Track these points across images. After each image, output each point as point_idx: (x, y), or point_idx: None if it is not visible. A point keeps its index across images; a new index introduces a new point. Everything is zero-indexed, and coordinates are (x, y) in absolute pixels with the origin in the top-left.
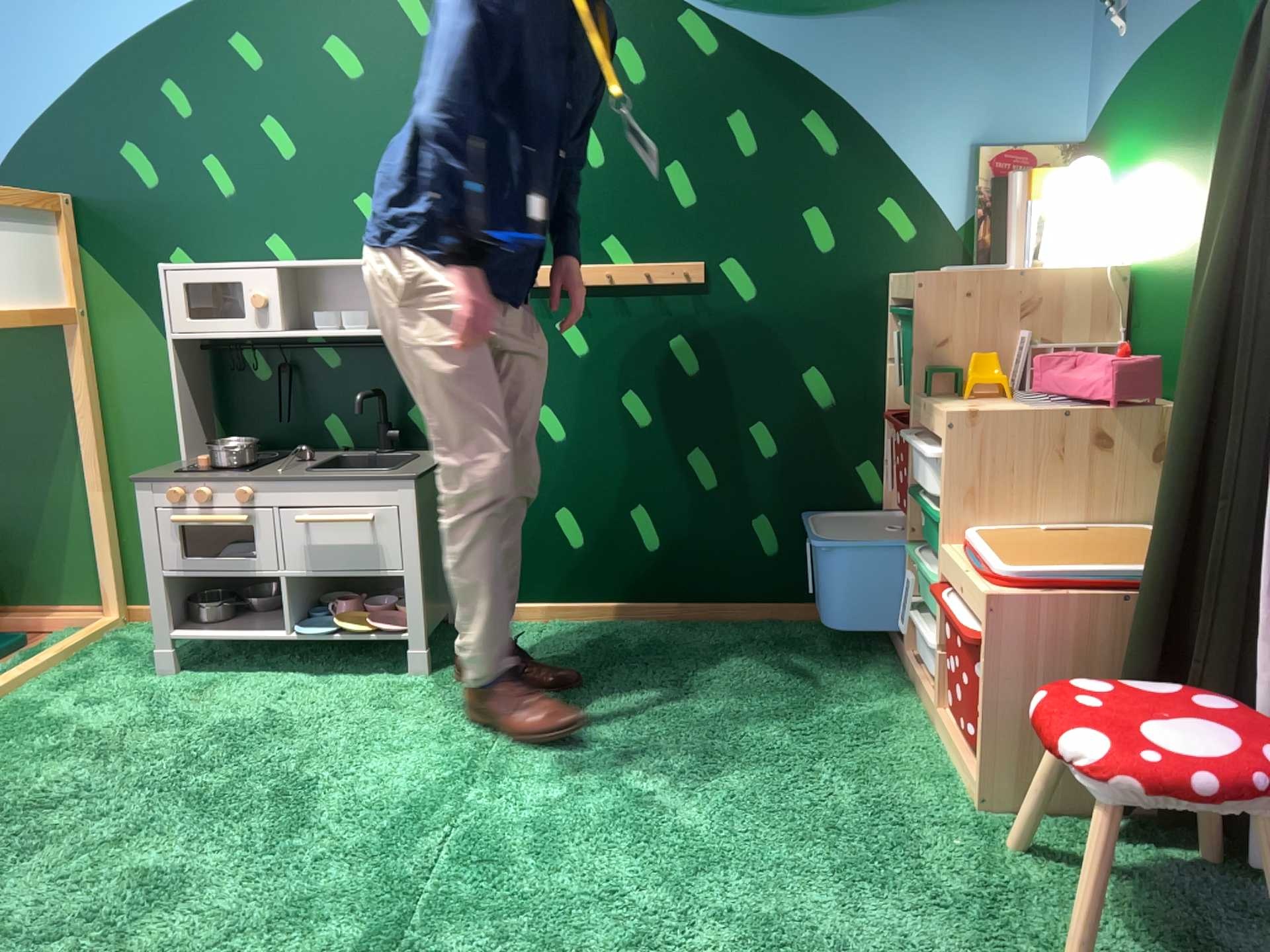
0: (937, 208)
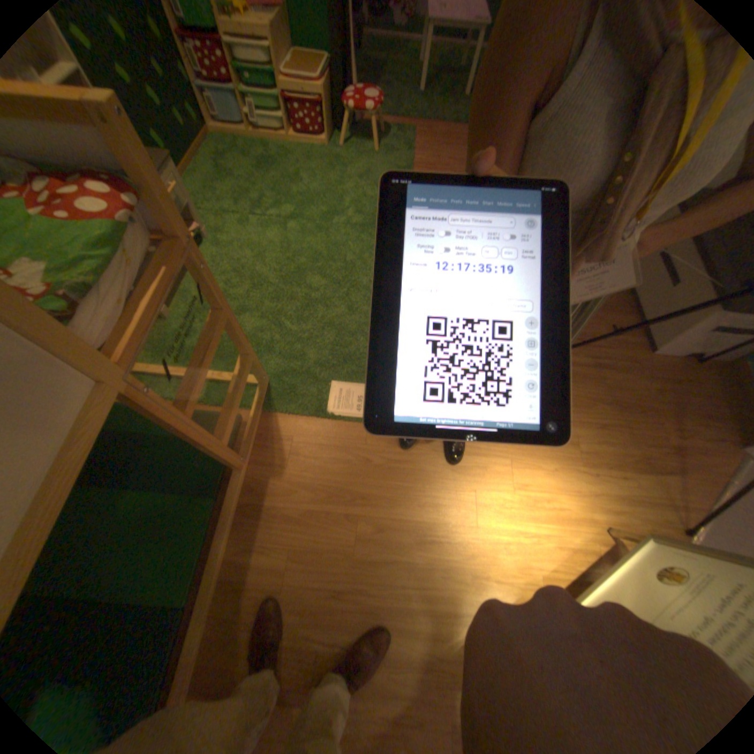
0: None
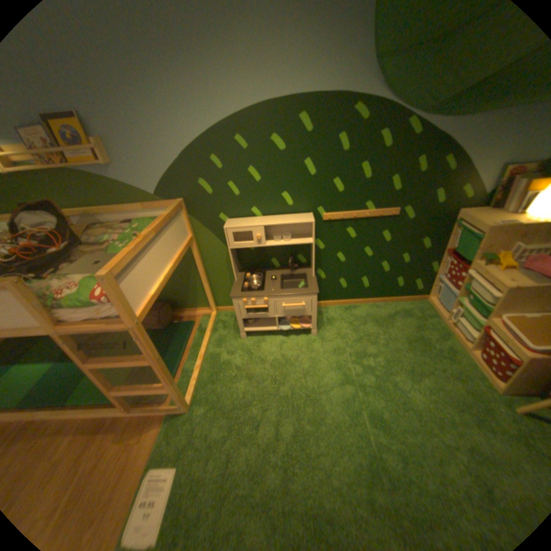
0: (484, 186)
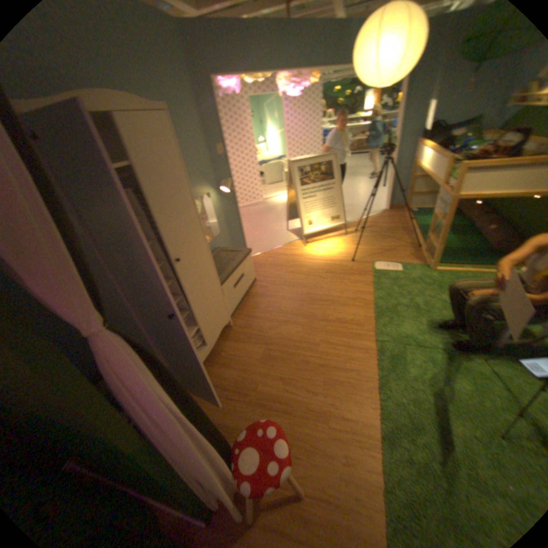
0: None
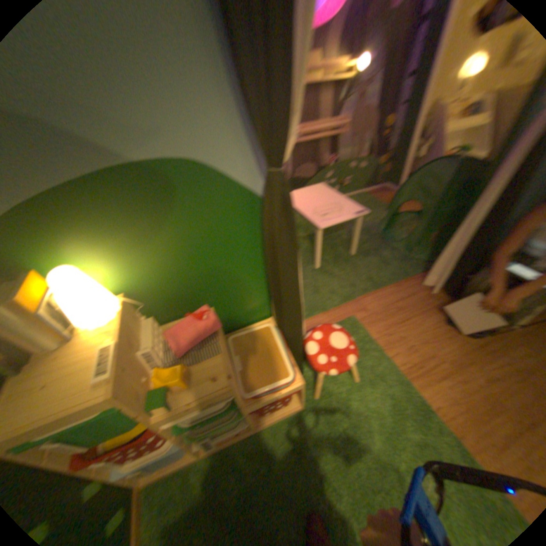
0: None
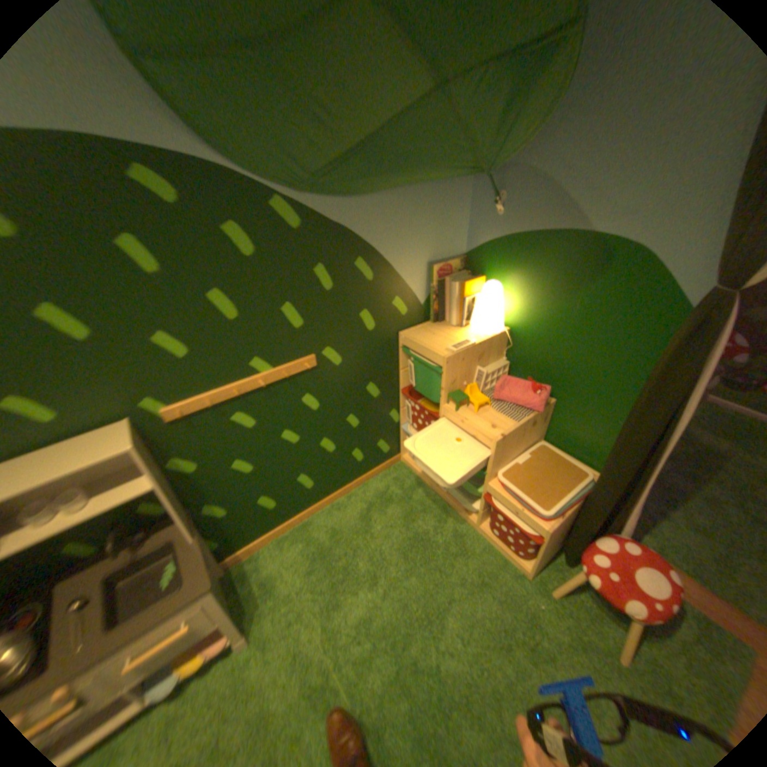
0: (416, 296)
